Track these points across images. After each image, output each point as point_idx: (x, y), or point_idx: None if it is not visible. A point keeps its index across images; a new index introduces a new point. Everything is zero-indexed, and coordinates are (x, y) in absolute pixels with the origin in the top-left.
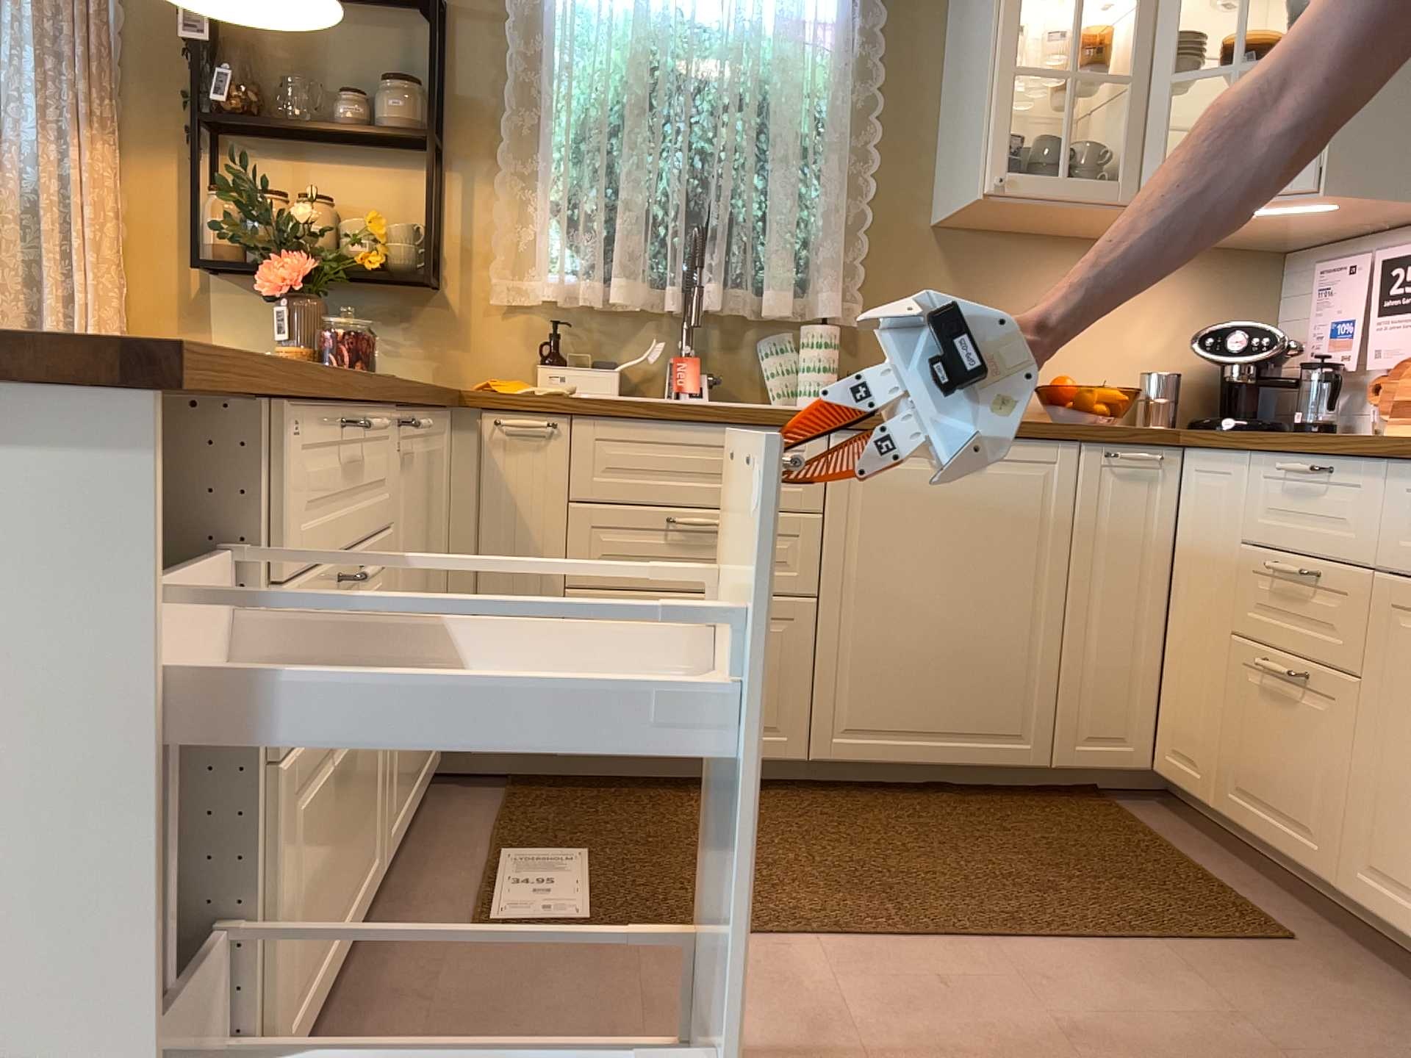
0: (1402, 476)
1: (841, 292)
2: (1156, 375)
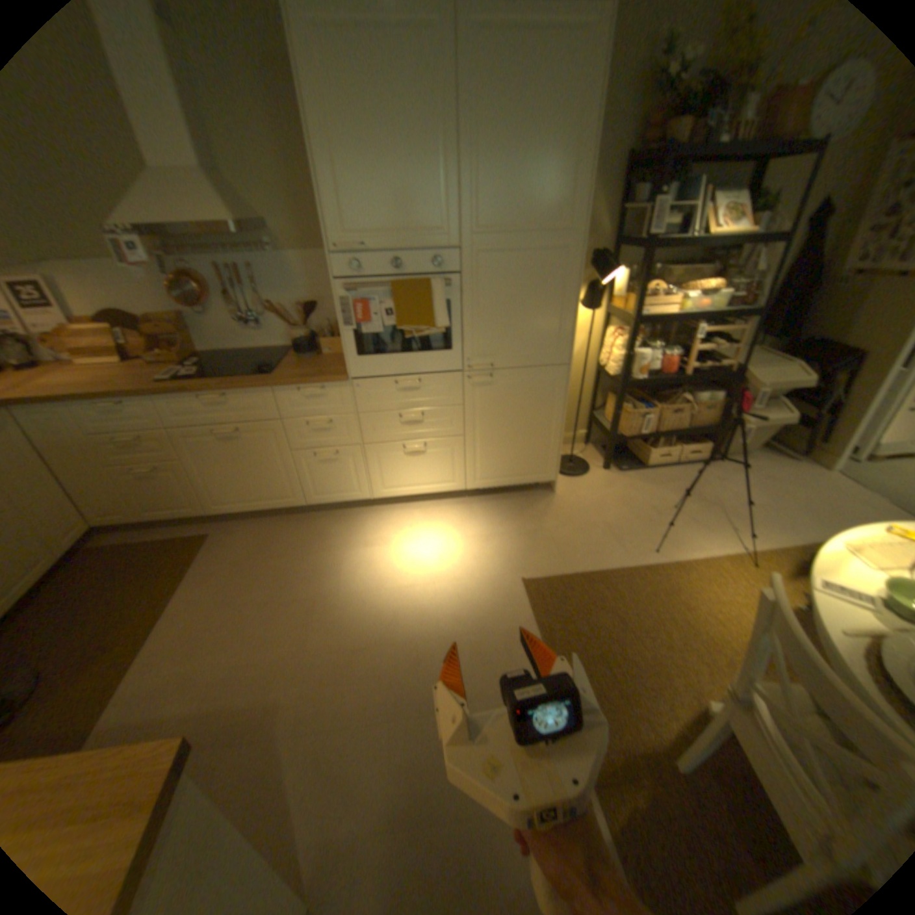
0: (159, 400)
1: None
2: None
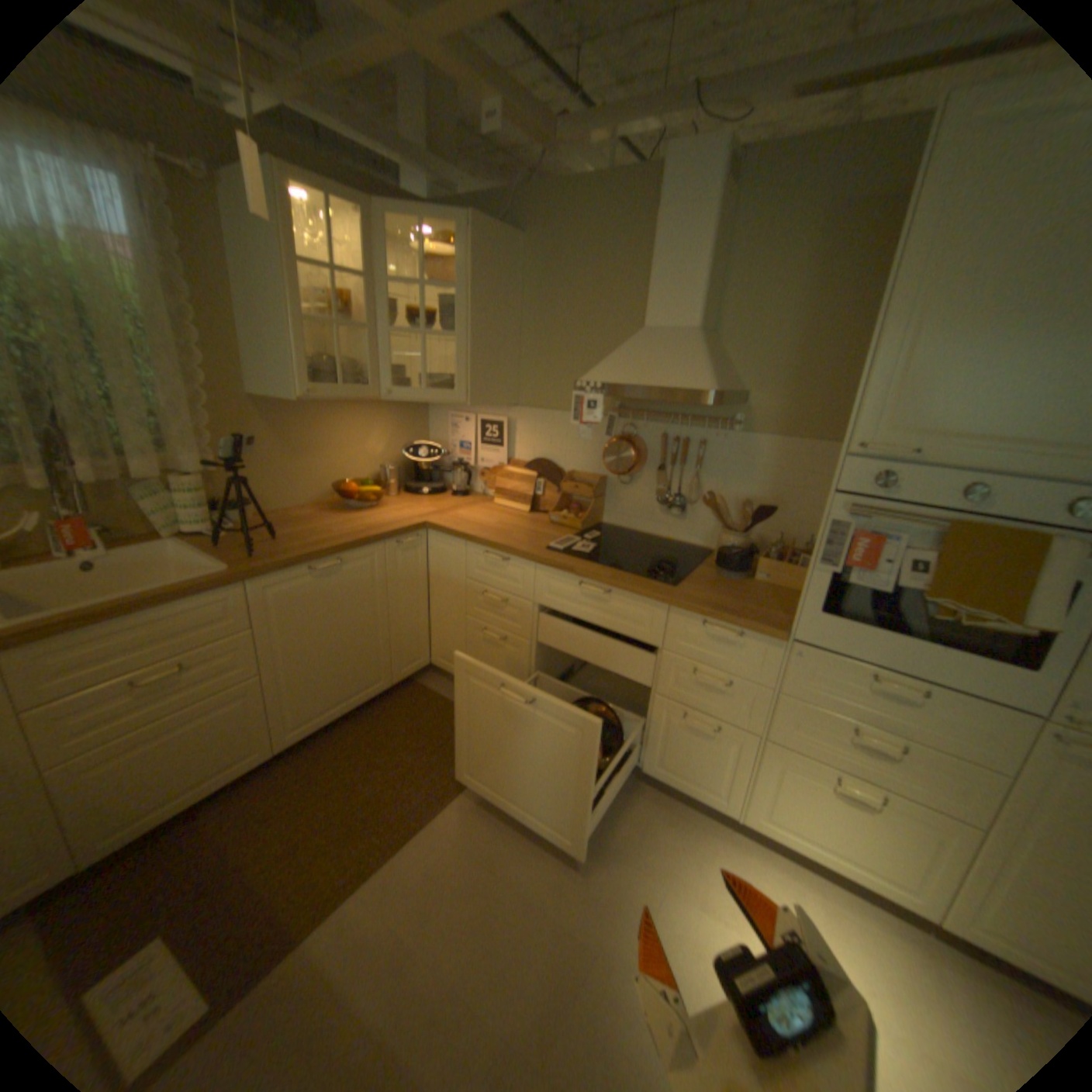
0: (541, 570)
1: (190, 449)
2: (382, 465)
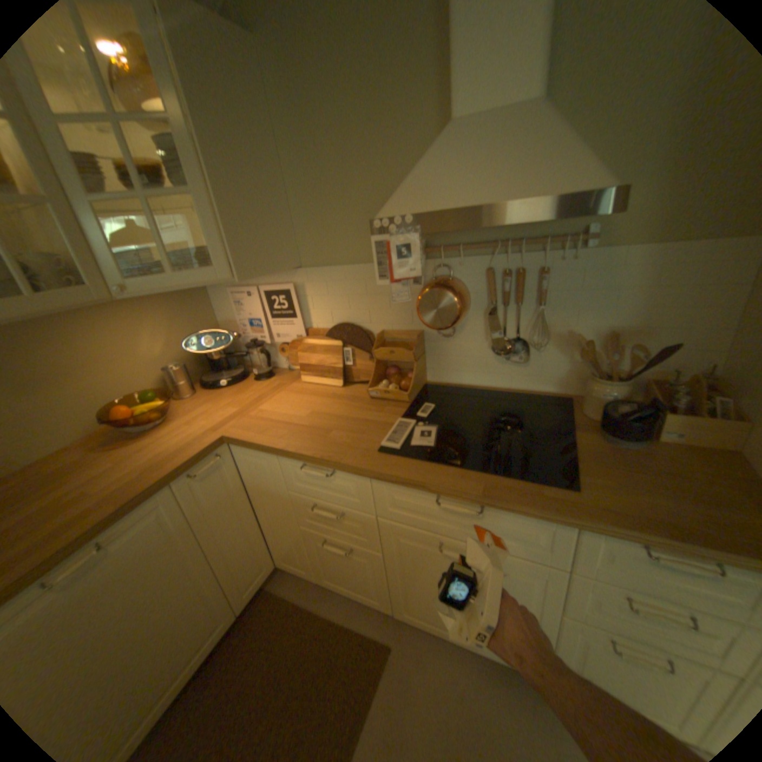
0: (380, 481)
1: None
2: (167, 363)
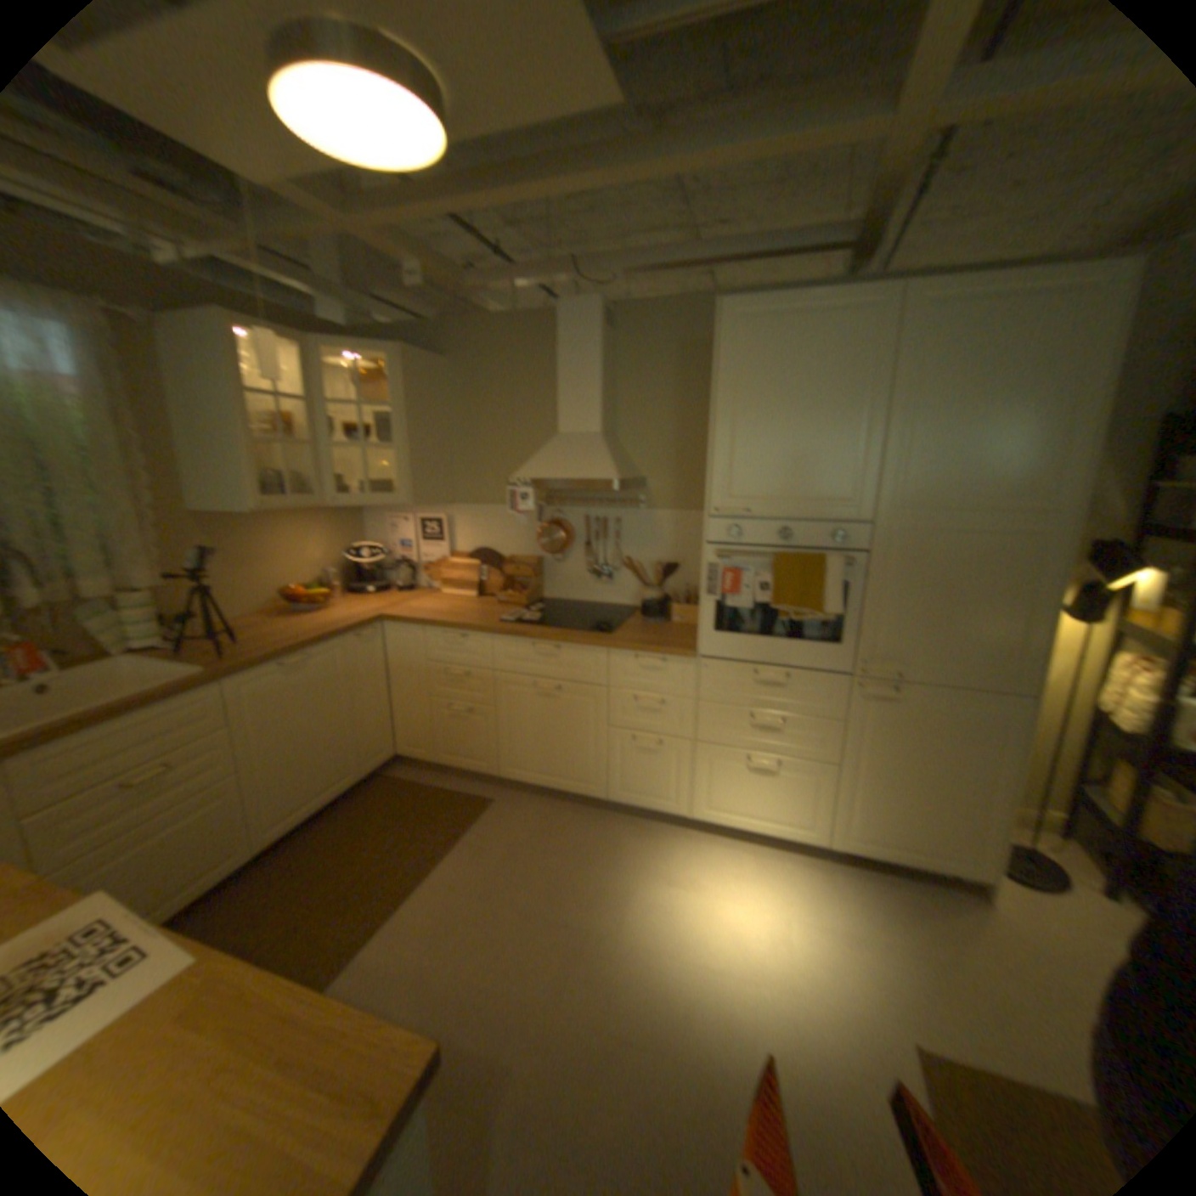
0: (499, 641)
1: (137, 568)
2: (325, 570)
